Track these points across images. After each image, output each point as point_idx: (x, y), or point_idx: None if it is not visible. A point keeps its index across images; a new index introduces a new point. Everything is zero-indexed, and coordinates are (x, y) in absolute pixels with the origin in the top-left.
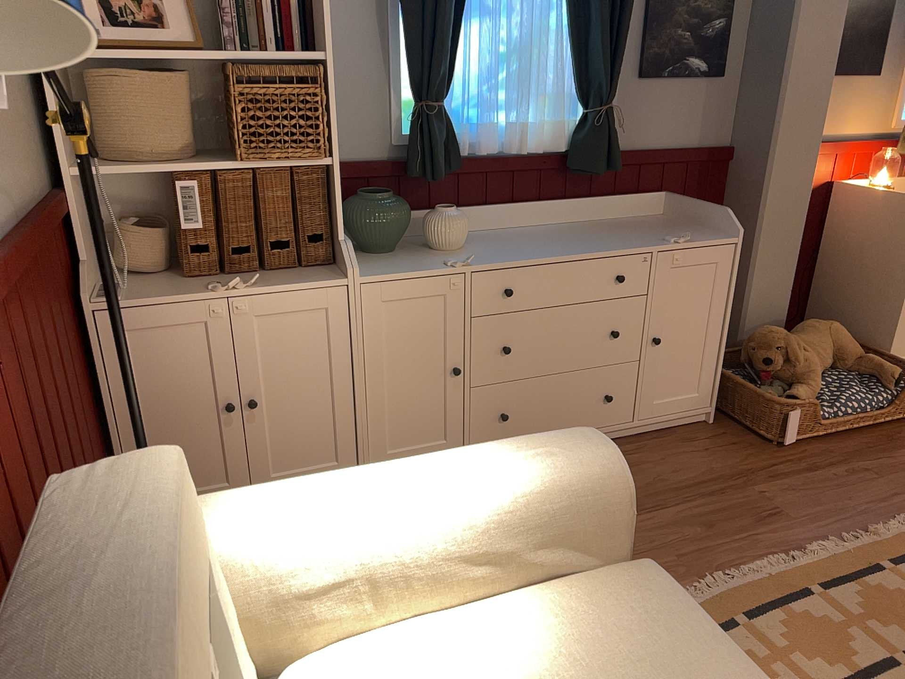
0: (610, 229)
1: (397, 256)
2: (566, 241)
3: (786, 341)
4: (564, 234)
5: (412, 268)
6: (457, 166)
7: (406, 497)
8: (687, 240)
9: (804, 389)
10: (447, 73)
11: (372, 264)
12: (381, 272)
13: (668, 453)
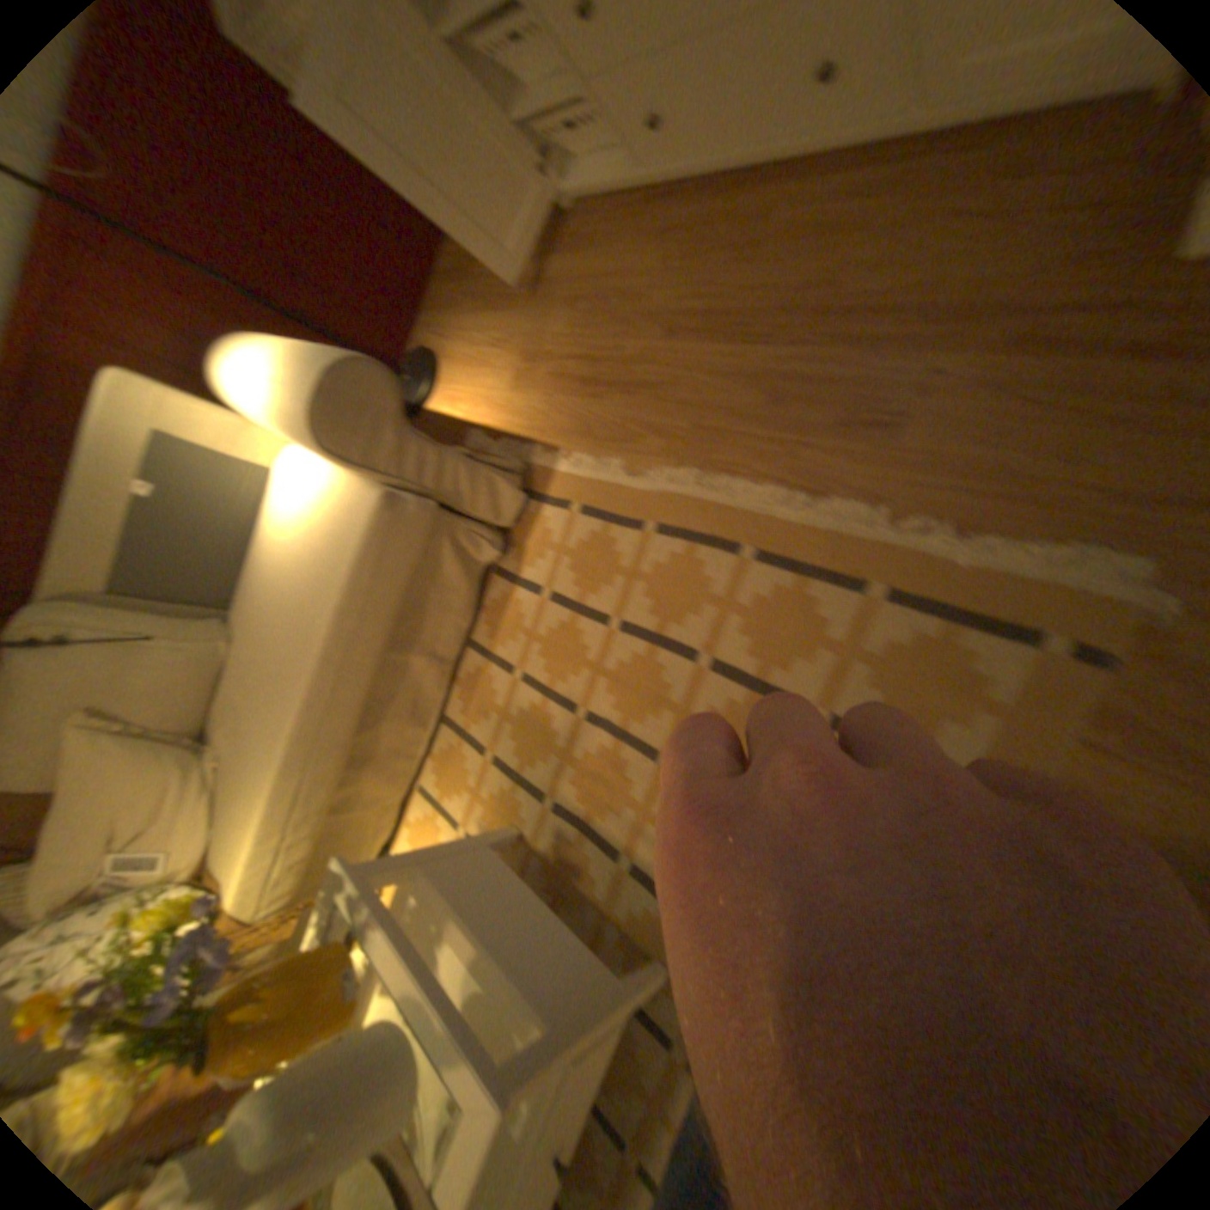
0: None
1: None
2: None
3: None
4: None
5: None
6: None
7: (245, 391)
8: None
9: None
10: None
11: None
12: None
13: (926, 204)
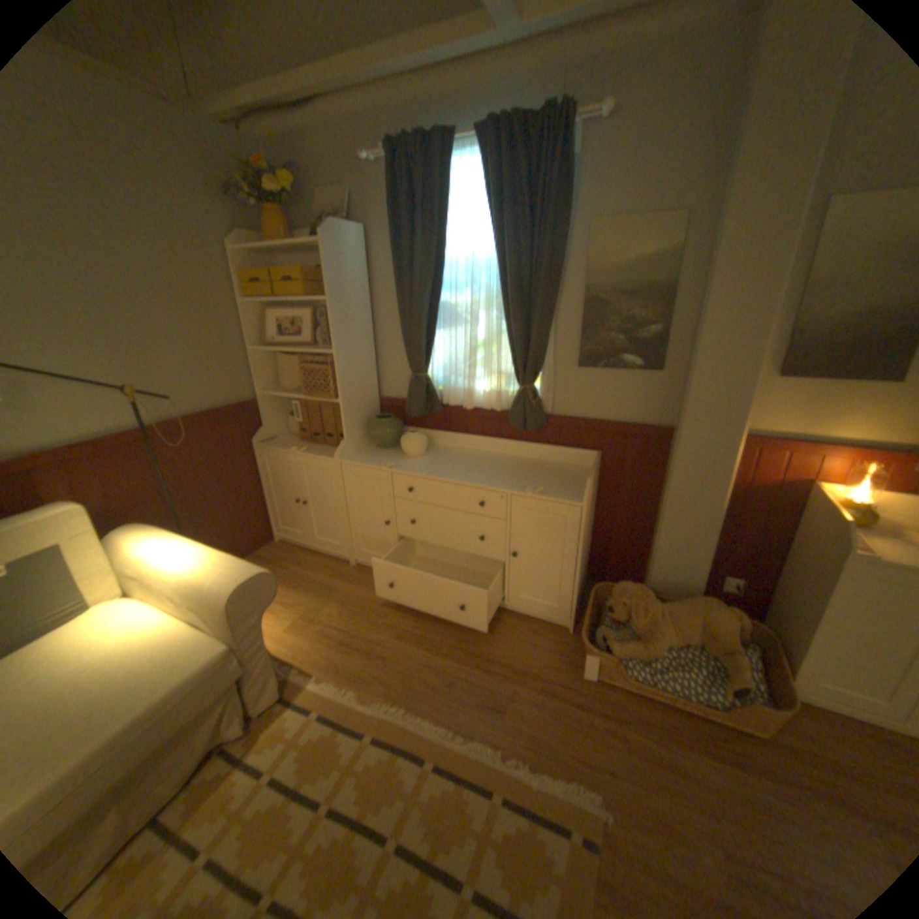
0: (524, 469)
1: (384, 453)
2: (474, 469)
3: (633, 602)
4: (489, 464)
5: (370, 462)
6: (440, 409)
7: (167, 560)
8: (543, 493)
9: (638, 648)
10: (423, 358)
11: (365, 454)
12: (355, 460)
13: (508, 632)
